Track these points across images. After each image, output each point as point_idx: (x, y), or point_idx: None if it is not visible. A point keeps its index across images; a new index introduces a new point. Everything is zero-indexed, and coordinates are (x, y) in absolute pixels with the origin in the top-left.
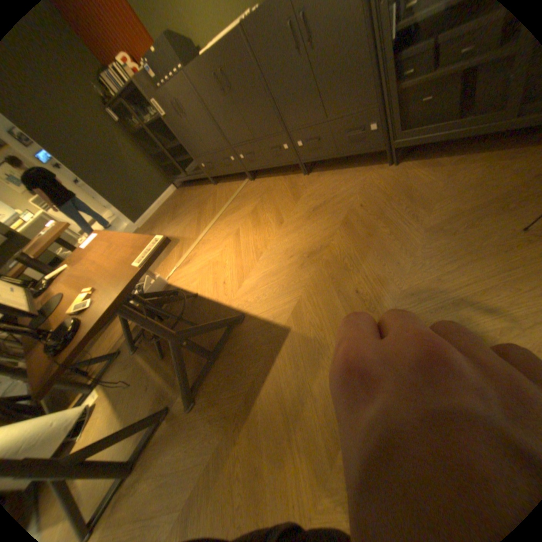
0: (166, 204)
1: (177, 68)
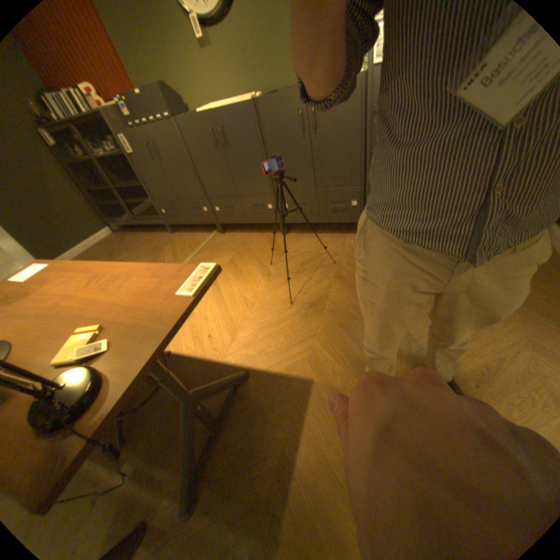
0: (97, 247)
1: (162, 114)
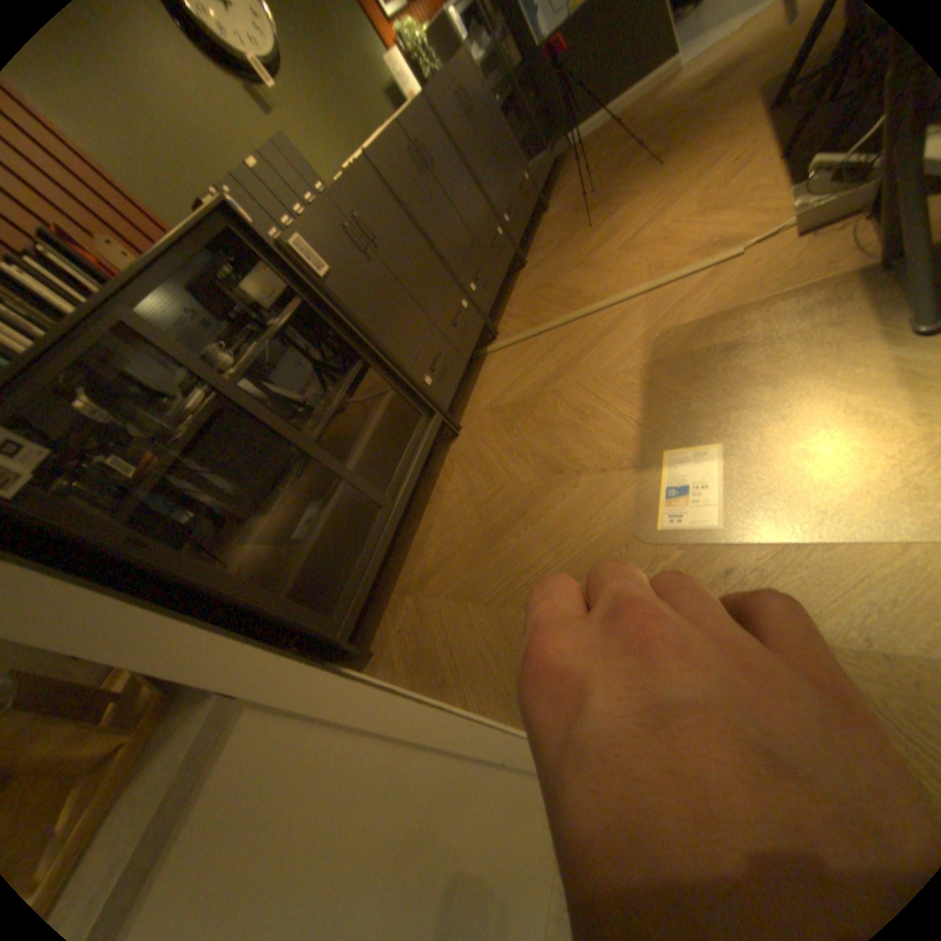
0: (447, 644)
1: (313, 190)
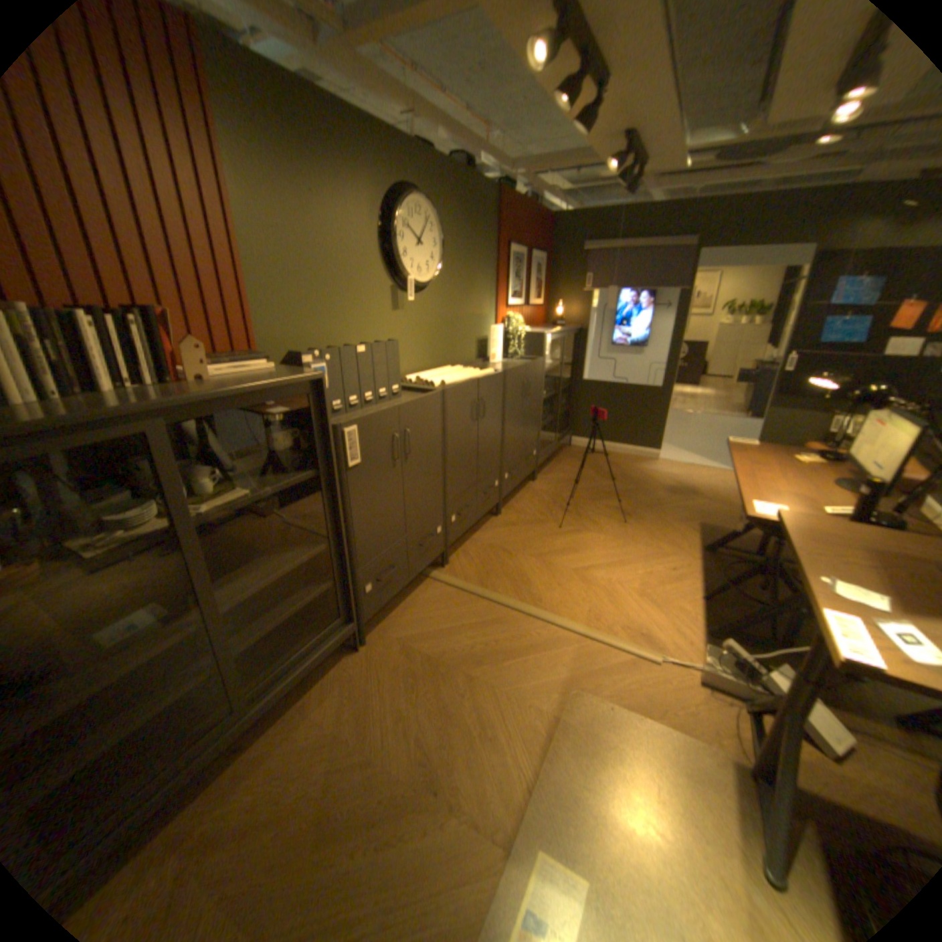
0: None
1: (389, 390)
